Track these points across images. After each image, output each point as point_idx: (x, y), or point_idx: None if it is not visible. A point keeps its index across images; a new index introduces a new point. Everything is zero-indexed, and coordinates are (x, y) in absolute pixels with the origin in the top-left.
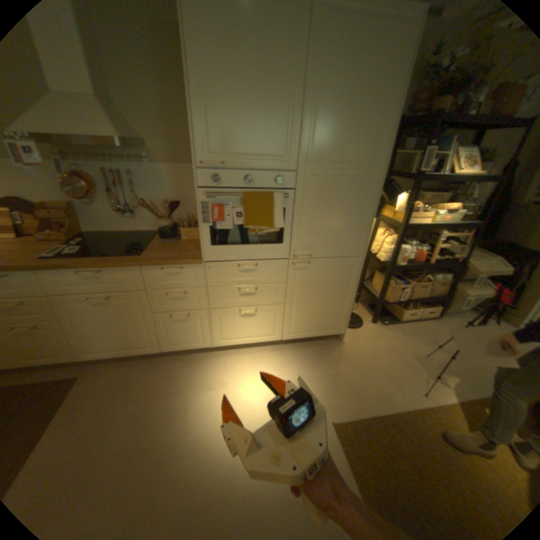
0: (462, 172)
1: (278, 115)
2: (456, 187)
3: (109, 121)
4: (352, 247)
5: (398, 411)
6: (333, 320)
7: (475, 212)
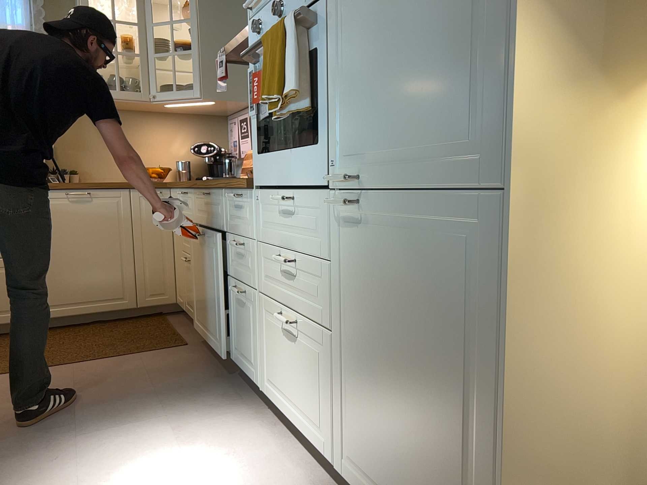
0: None
1: None
2: None
3: None
4: (468, 145)
5: None
6: None
7: None
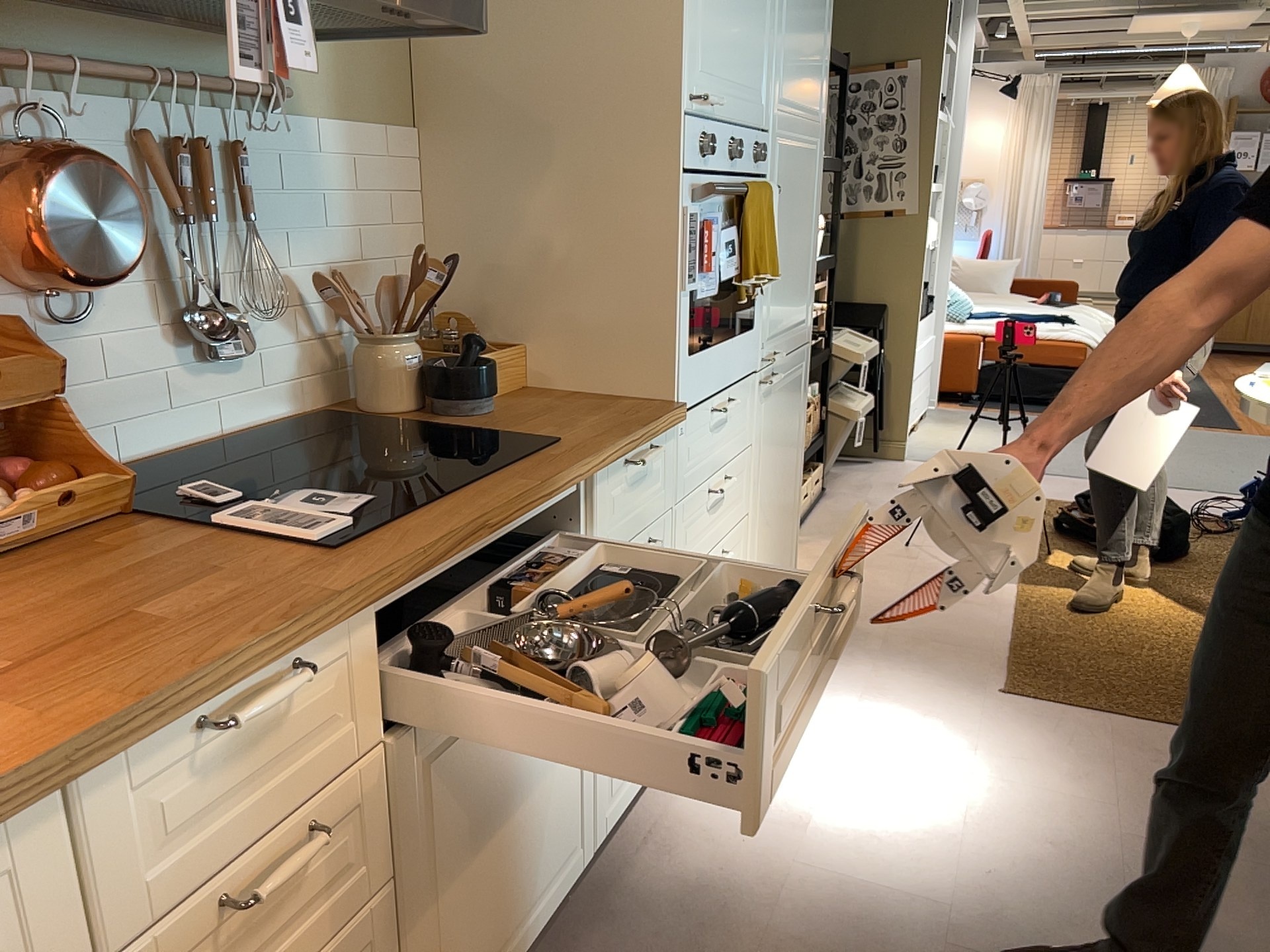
0: None
1: None
2: None
3: None
4: (804, 320)
5: (1004, 622)
6: (788, 533)
7: None
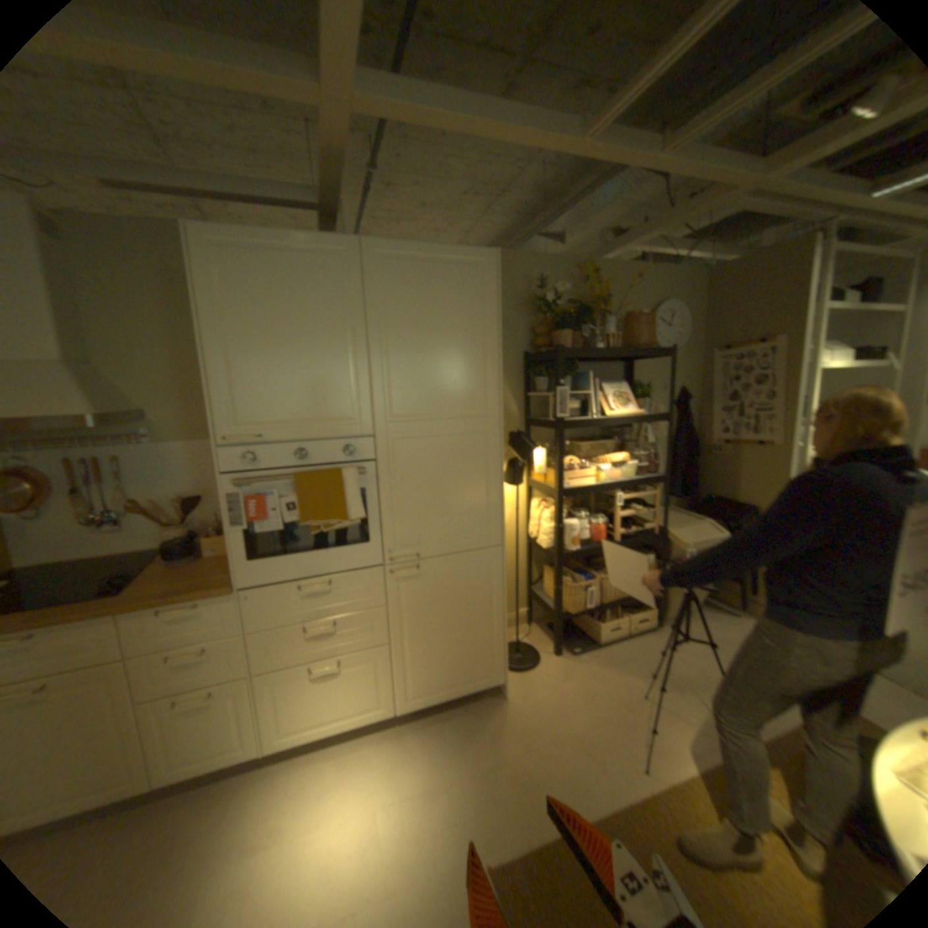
0: (614, 413)
1: (336, 370)
2: (621, 431)
3: (82, 394)
4: (481, 534)
5: (603, 814)
6: (480, 660)
7: (652, 462)
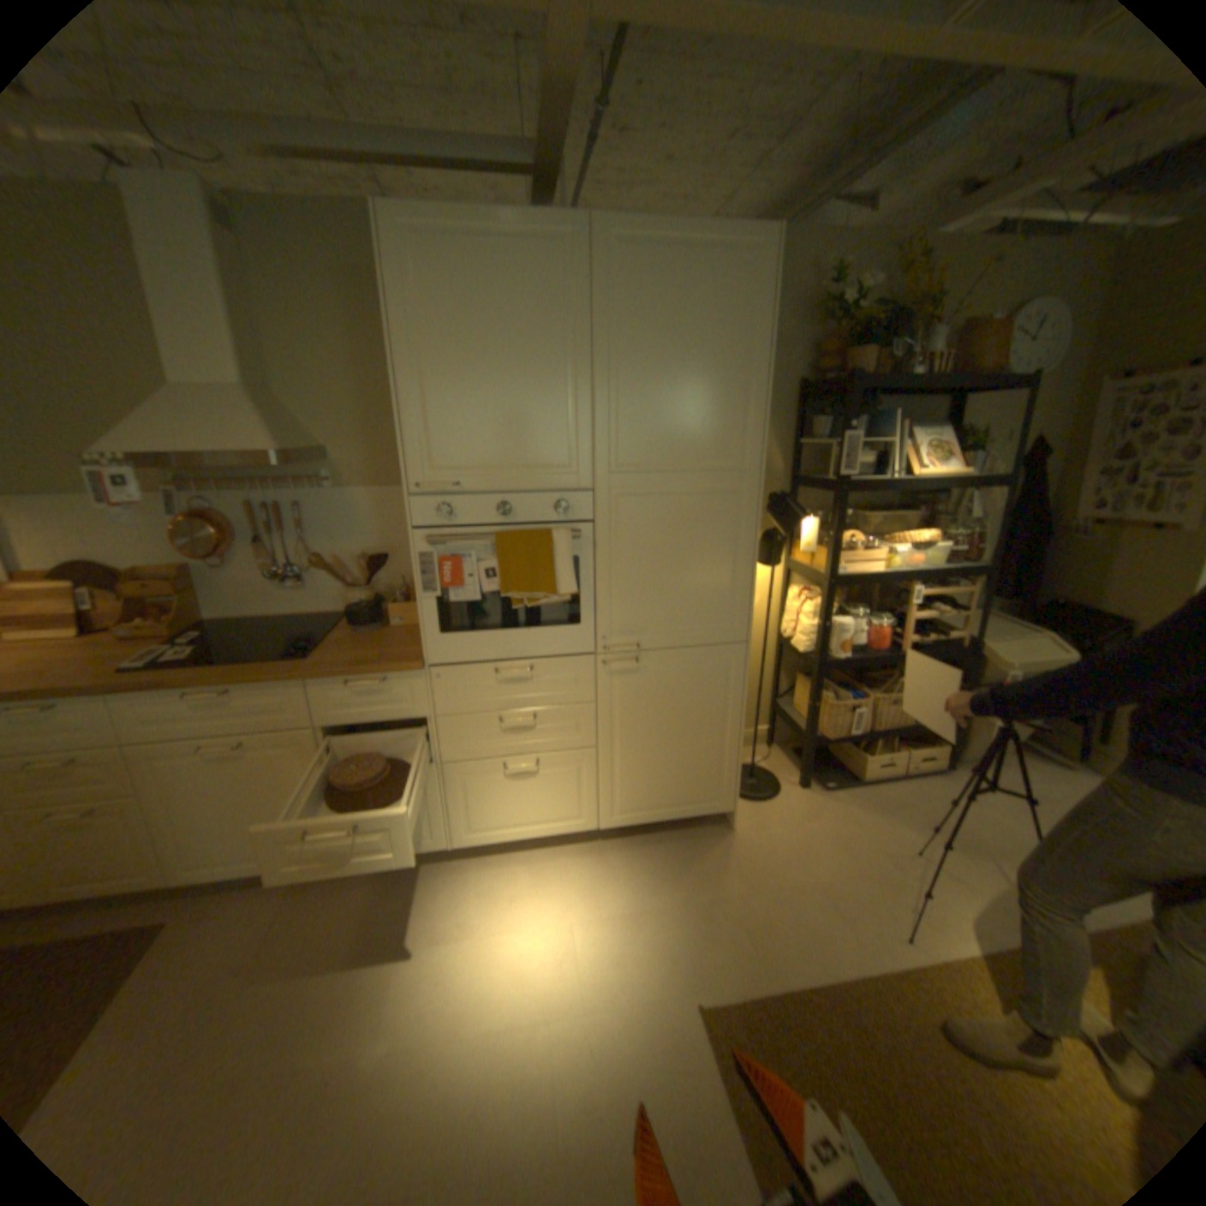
0: (924, 472)
1: (548, 401)
2: (932, 499)
3: (259, 425)
4: (719, 625)
5: (847, 977)
6: (704, 780)
7: (973, 545)
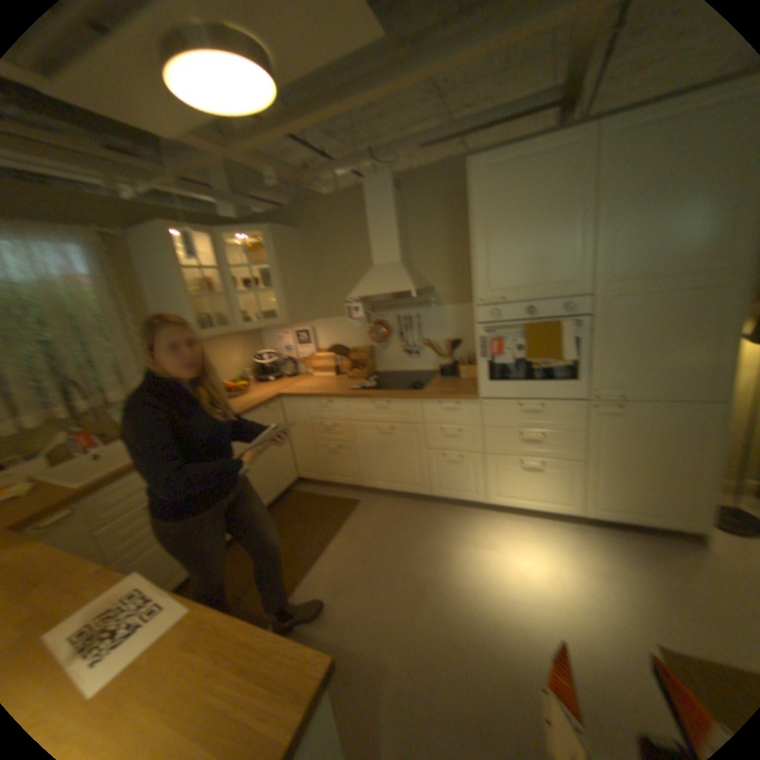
0: None
1: (563, 243)
2: None
3: (409, 280)
4: (701, 387)
5: None
6: (680, 503)
7: None
